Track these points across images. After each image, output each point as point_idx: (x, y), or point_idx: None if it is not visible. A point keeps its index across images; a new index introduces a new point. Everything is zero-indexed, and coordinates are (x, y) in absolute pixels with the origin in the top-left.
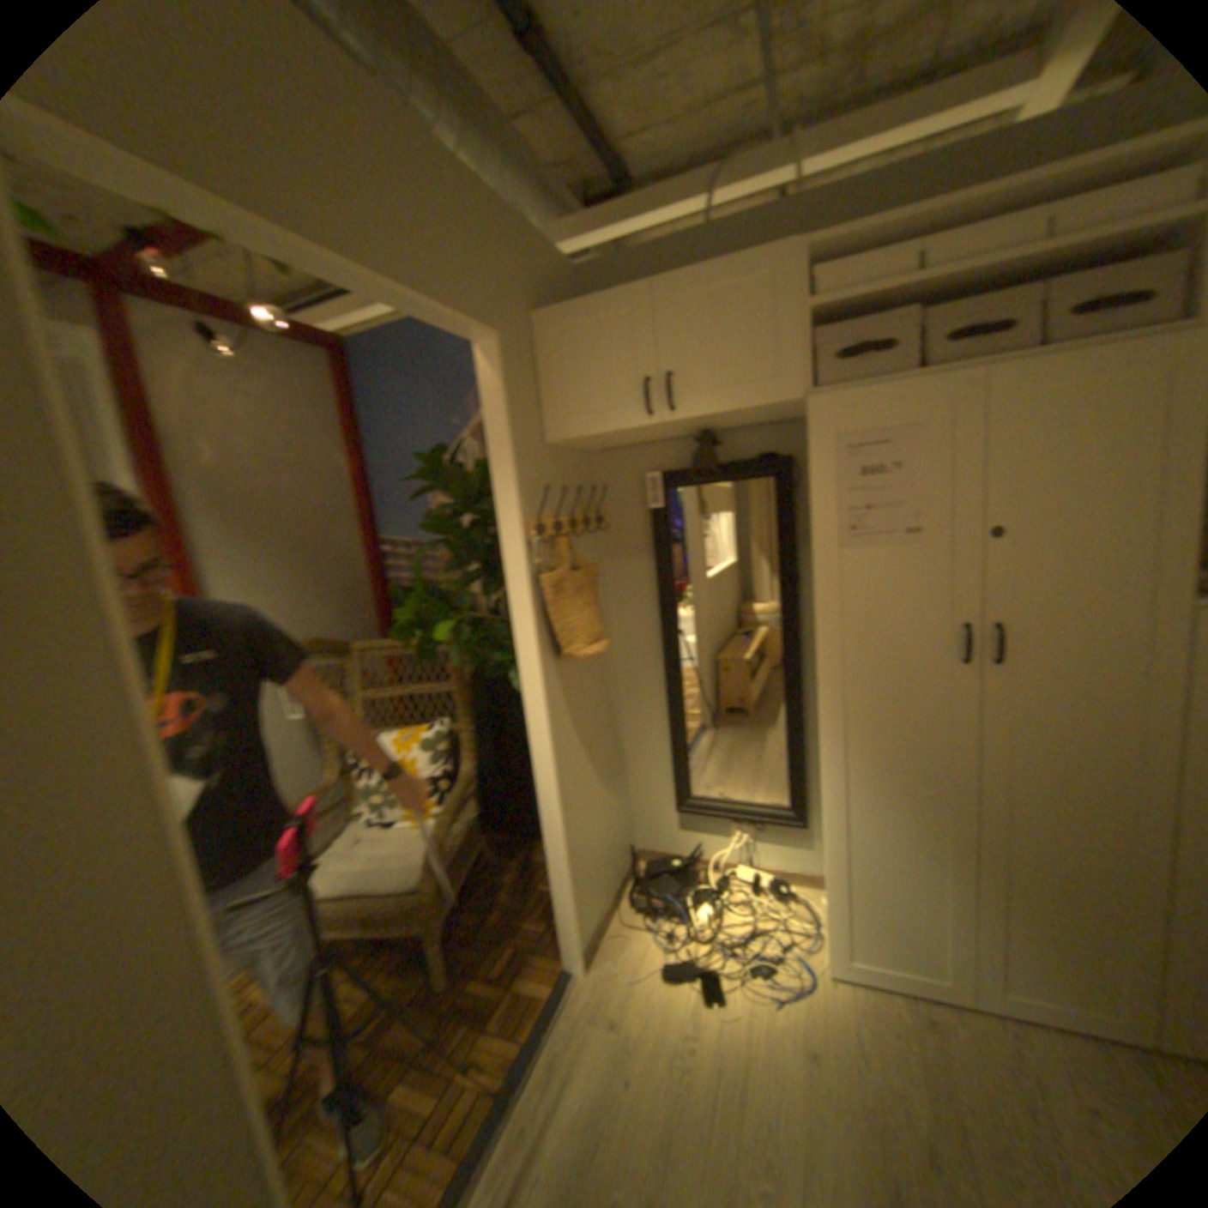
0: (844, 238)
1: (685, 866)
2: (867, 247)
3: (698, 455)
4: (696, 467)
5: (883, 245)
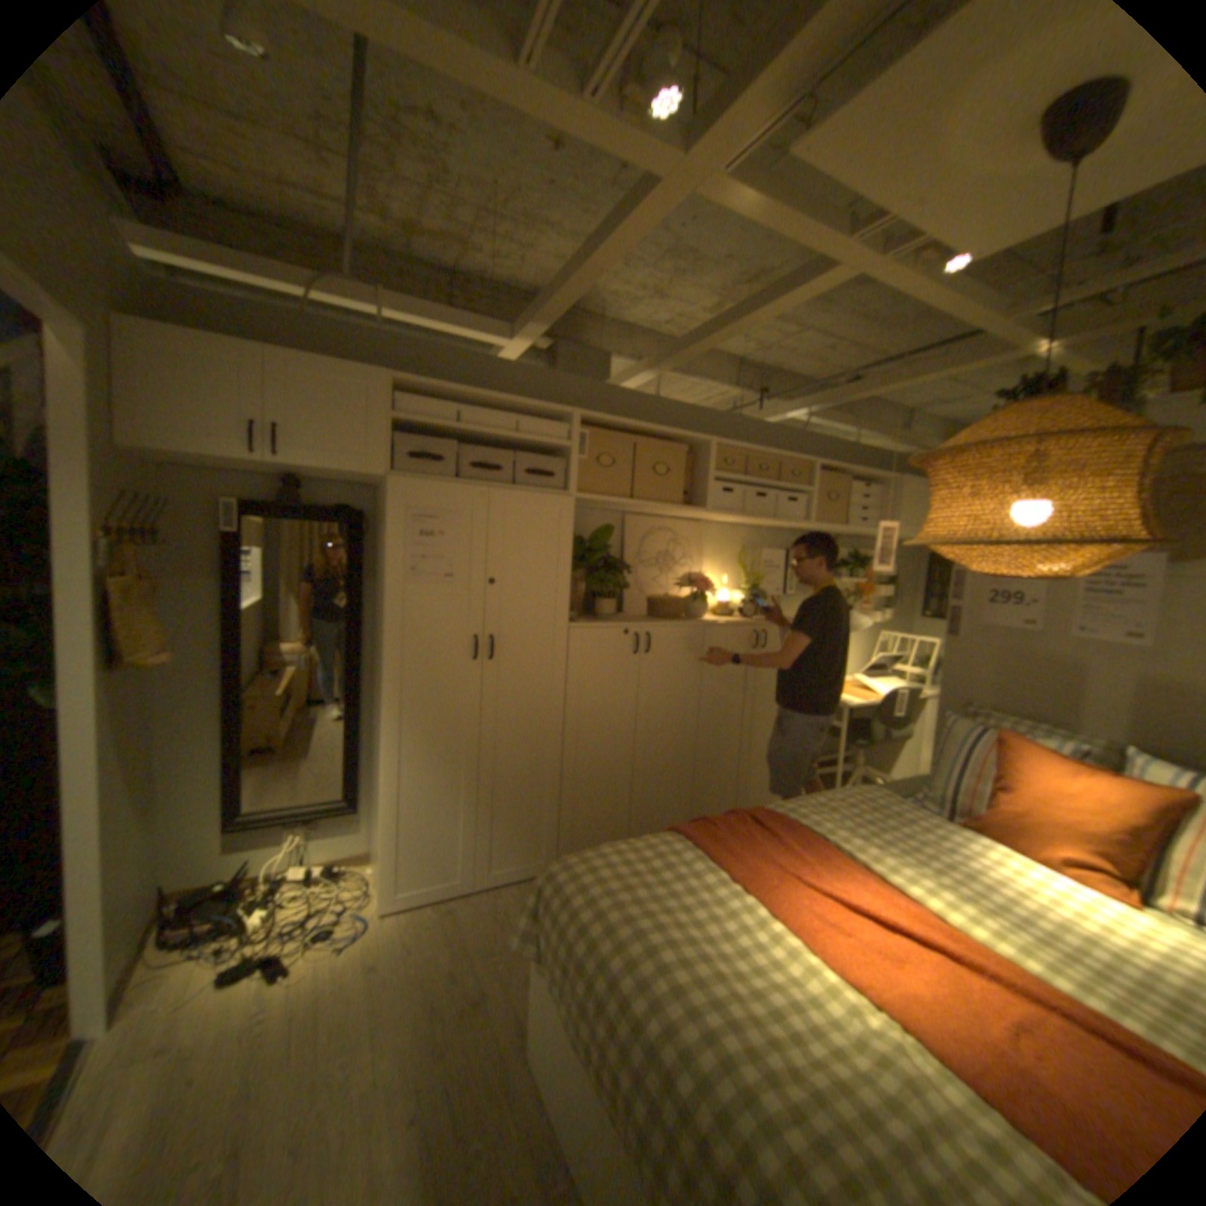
0: (416, 383)
1: (224, 890)
2: (428, 393)
3: (278, 491)
4: (275, 501)
5: (437, 395)
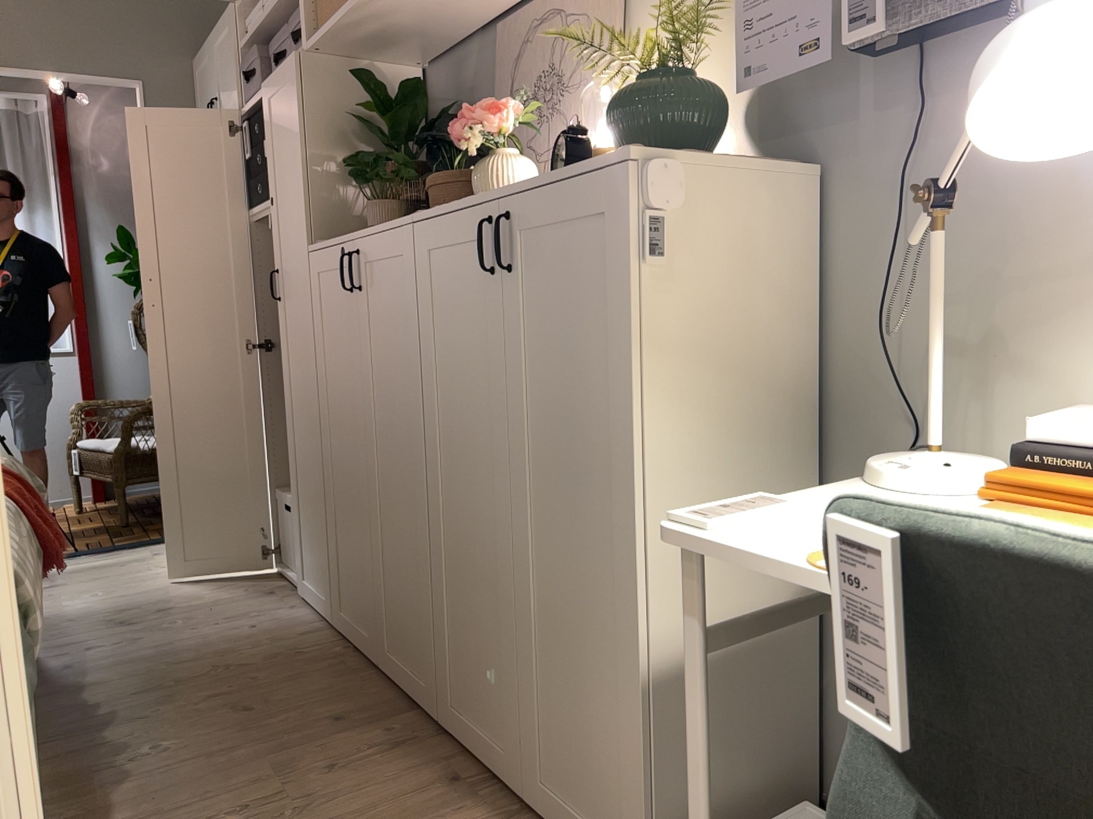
0: None
1: None
2: None
3: None
4: None
5: None
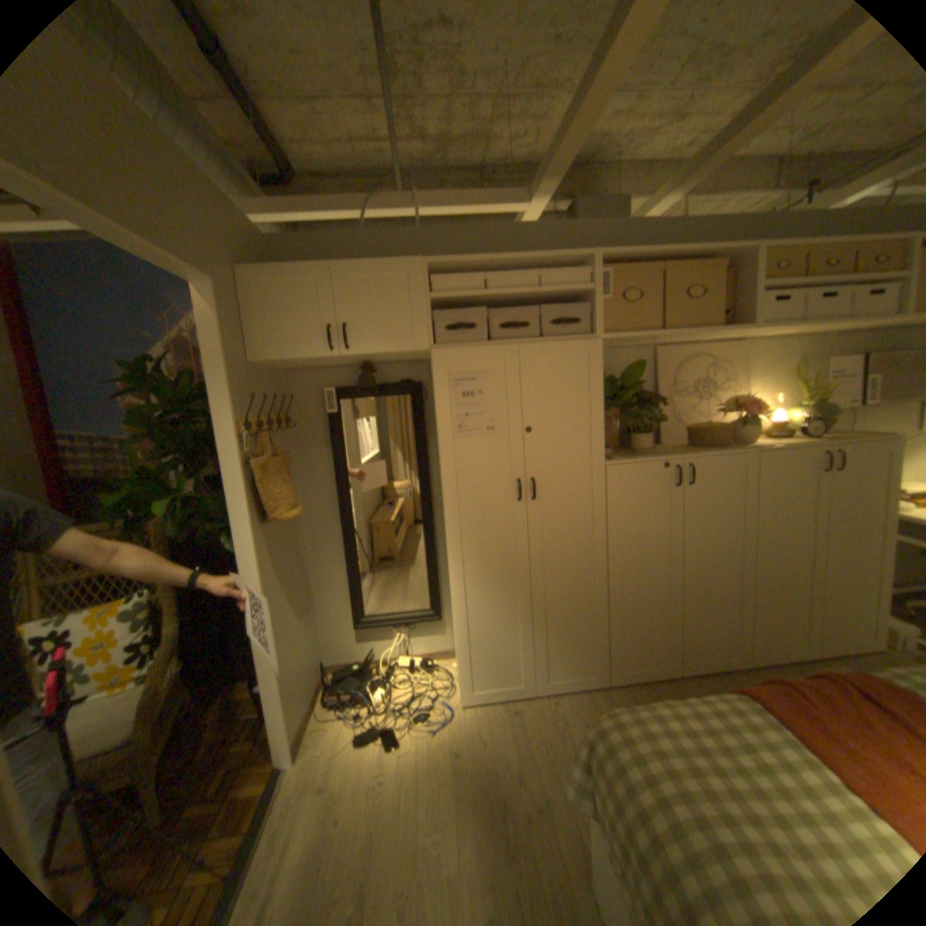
0: (447, 263)
1: (362, 668)
2: (458, 270)
3: (361, 377)
4: (361, 386)
5: (466, 270)
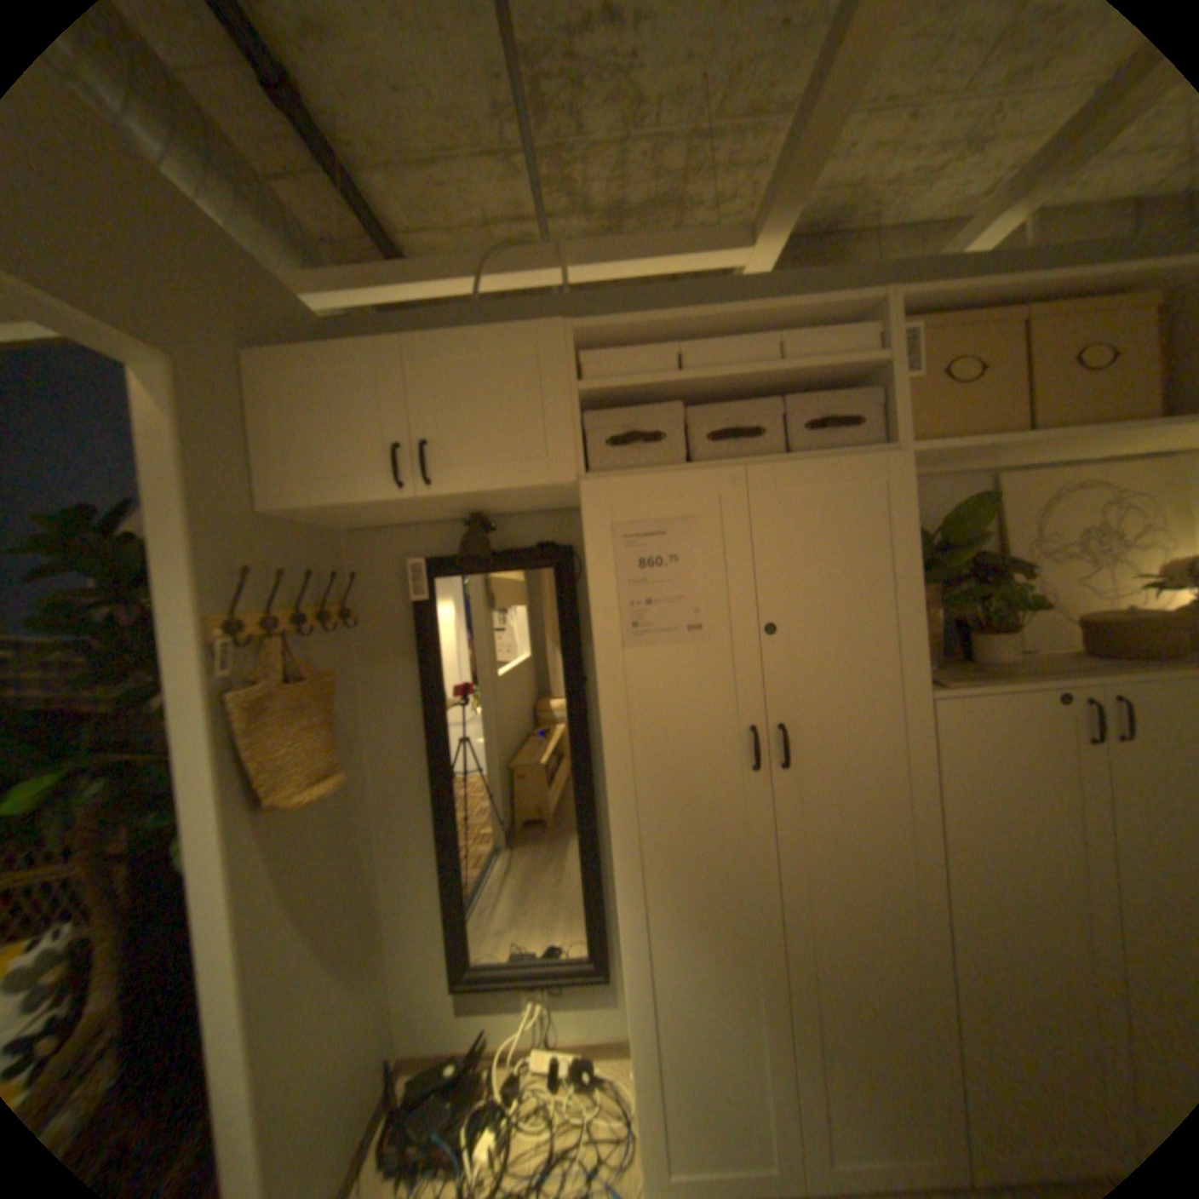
0: (609, 329)
1: (463, 1065)
2: (632, 344)
3: (471, 539)
4: (470, 553)
5: (645, 345)
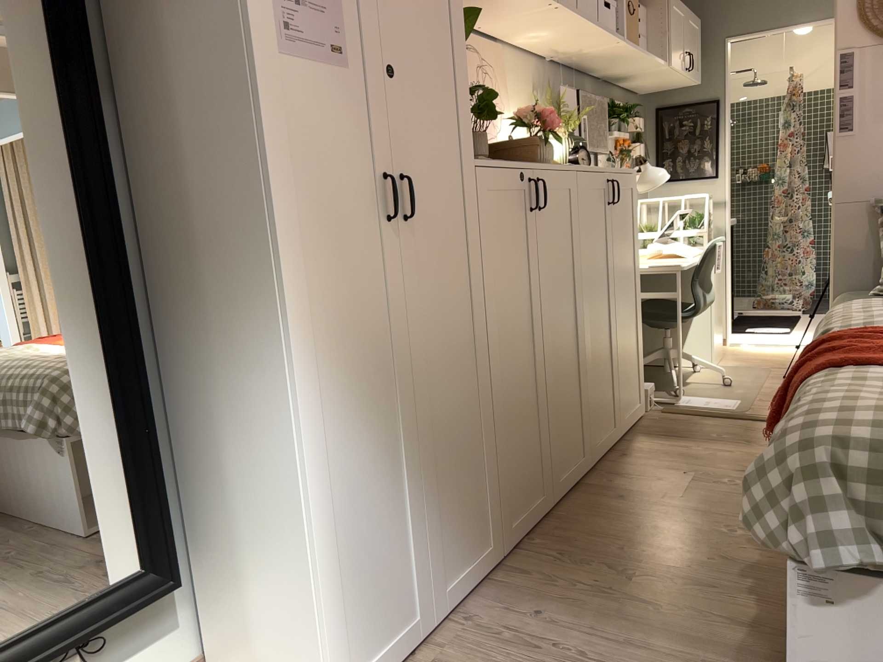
0: None
1: None
2: None
3: None
4: None
5: None
